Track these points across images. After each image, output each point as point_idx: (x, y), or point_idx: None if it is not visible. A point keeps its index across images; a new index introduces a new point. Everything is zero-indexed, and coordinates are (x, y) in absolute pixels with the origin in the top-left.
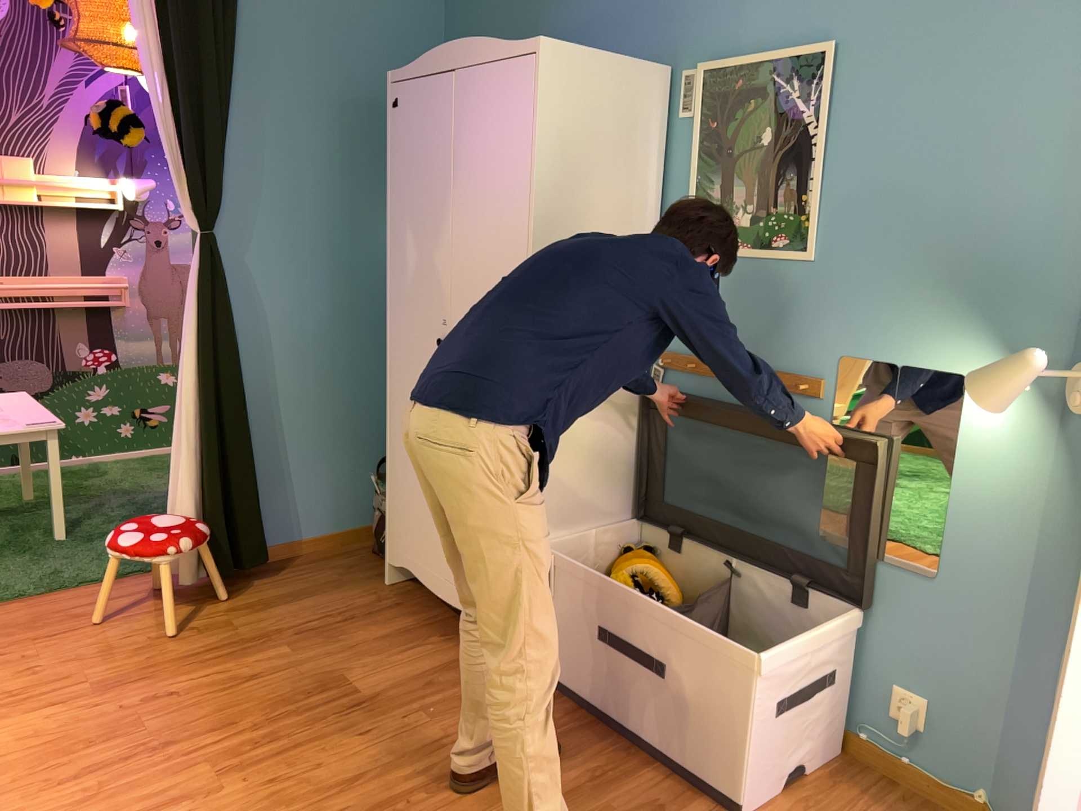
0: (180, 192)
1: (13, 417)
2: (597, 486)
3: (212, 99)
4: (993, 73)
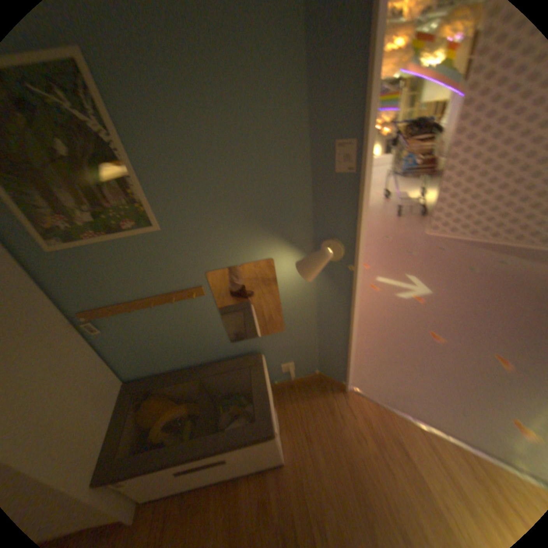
0: None
1: None
2: (97, 407)
3: None
4: (229, 76)
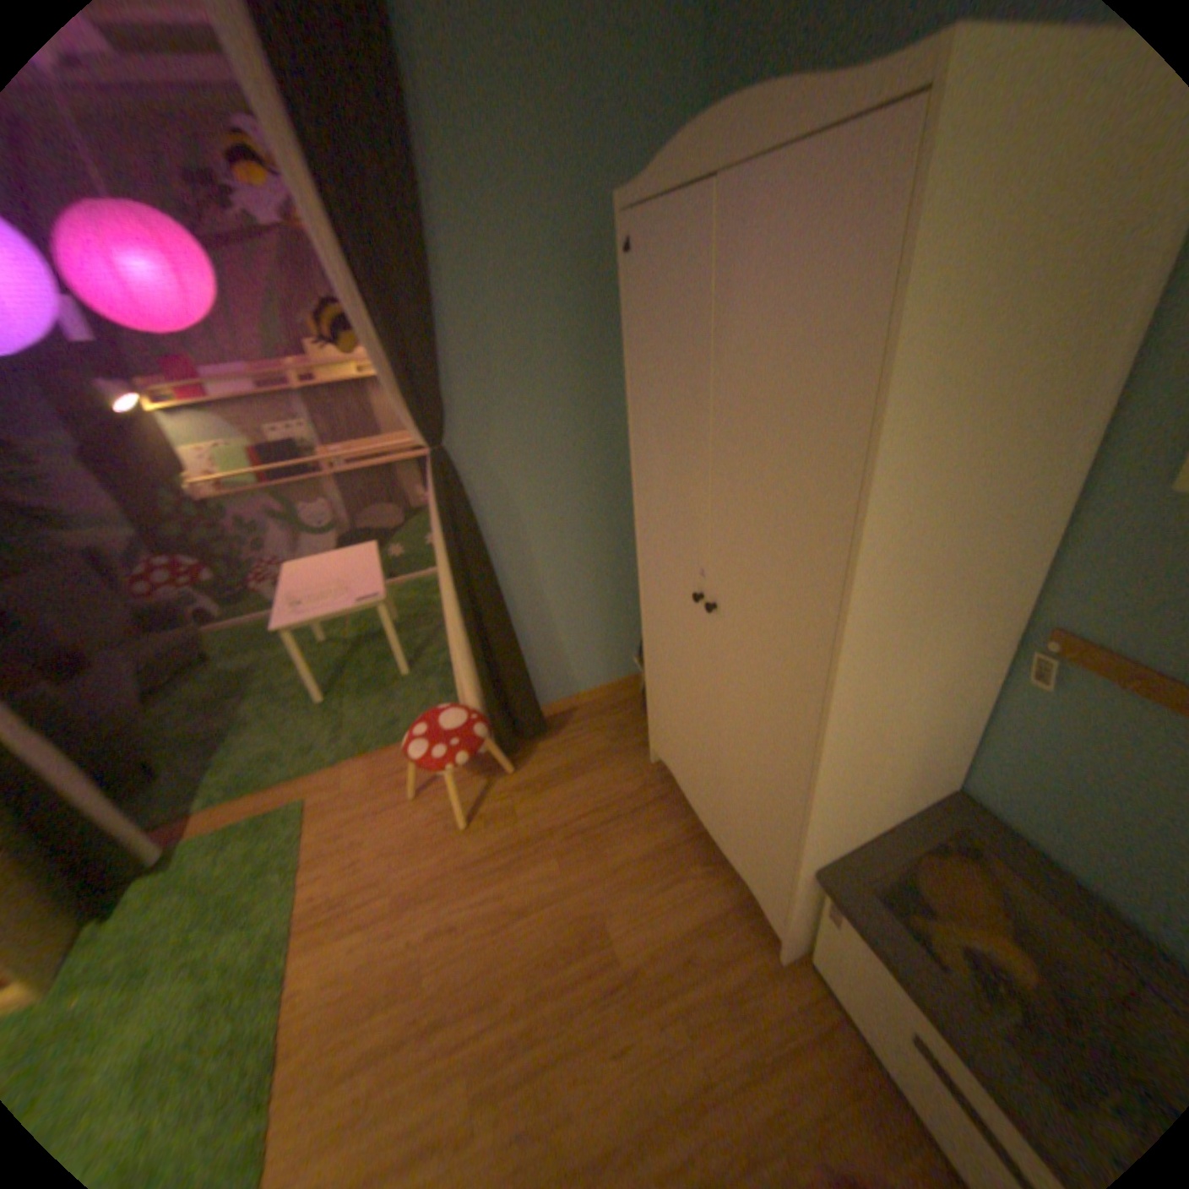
0: (400, 406)
1: (352, 587)
2: (914, 791)
3: (403, 284)
4: None
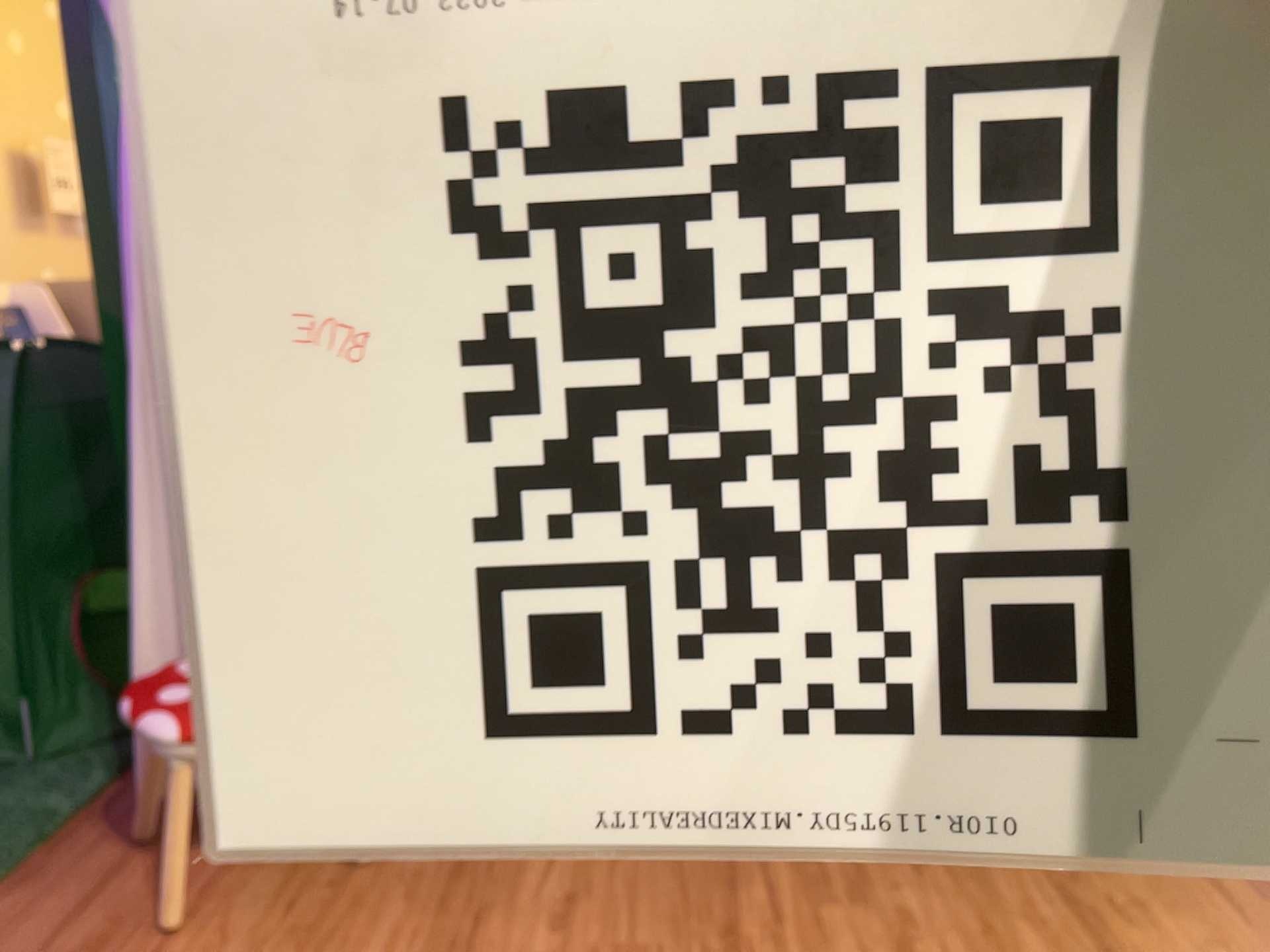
0: None
1: None
2: None
3: None
4: None
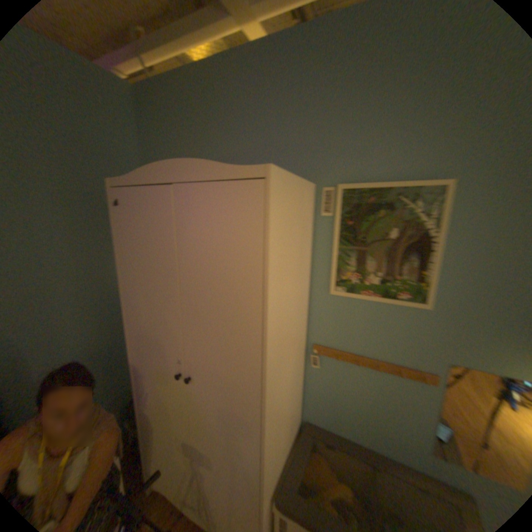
0: None
1: None
2: (290, 435)
3: None
4: None
